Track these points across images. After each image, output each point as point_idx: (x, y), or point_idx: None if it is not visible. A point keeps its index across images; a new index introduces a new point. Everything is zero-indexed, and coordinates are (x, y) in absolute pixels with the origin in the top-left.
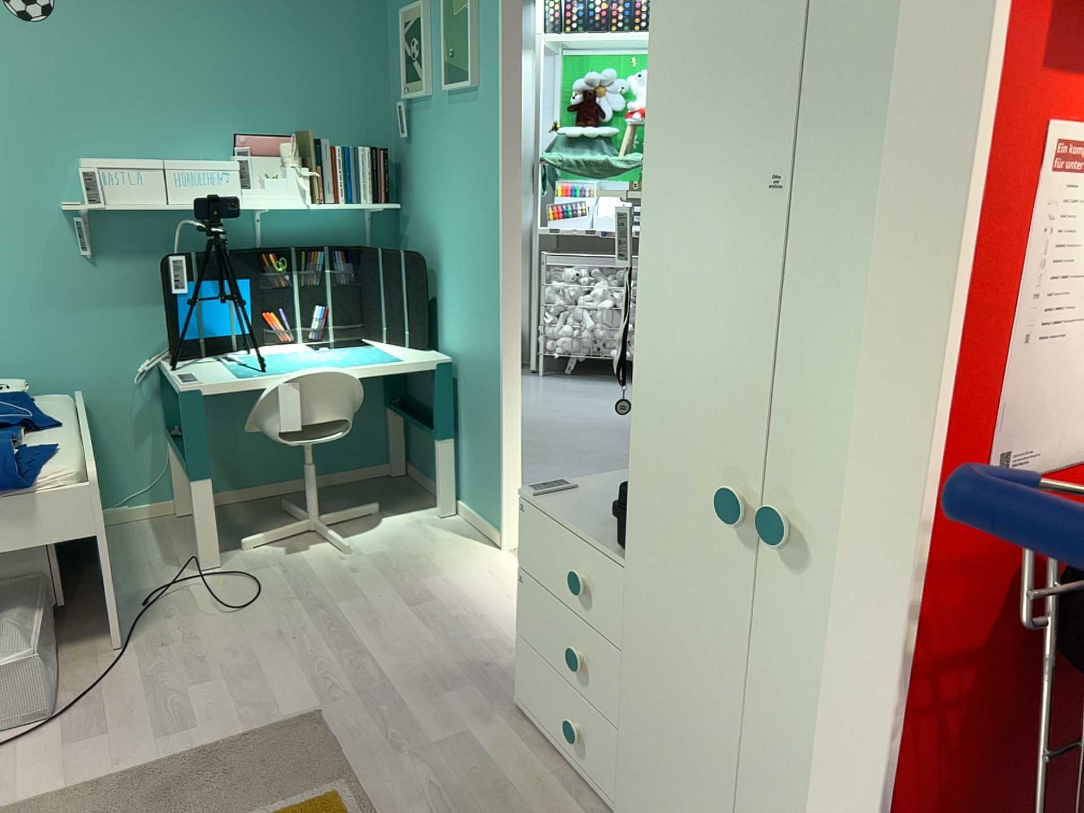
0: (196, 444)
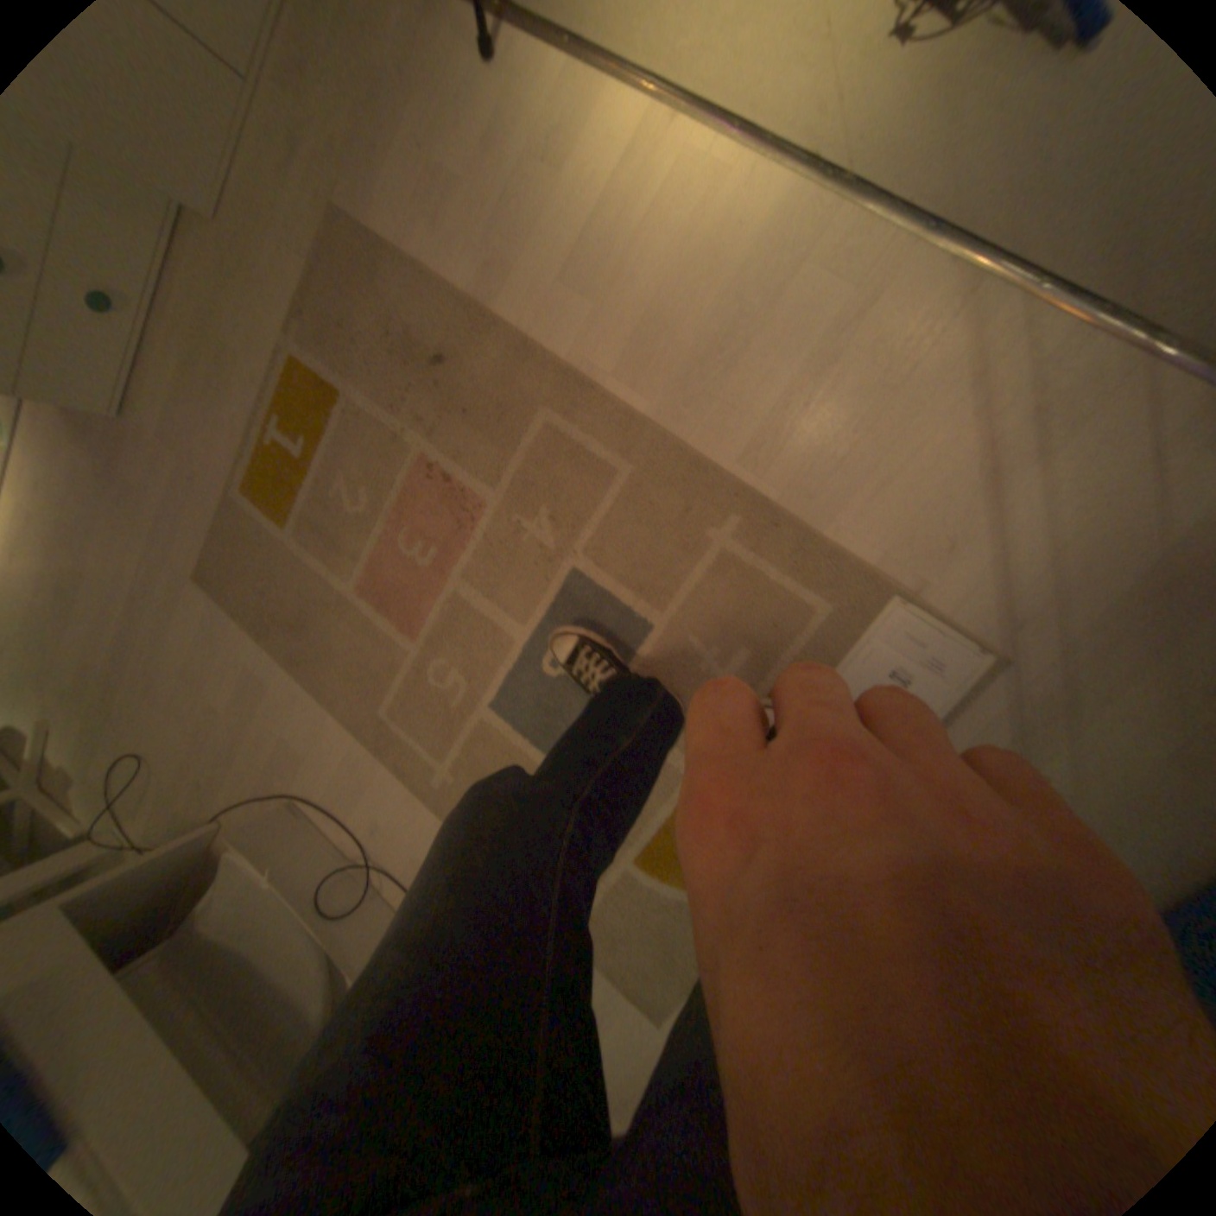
0: None
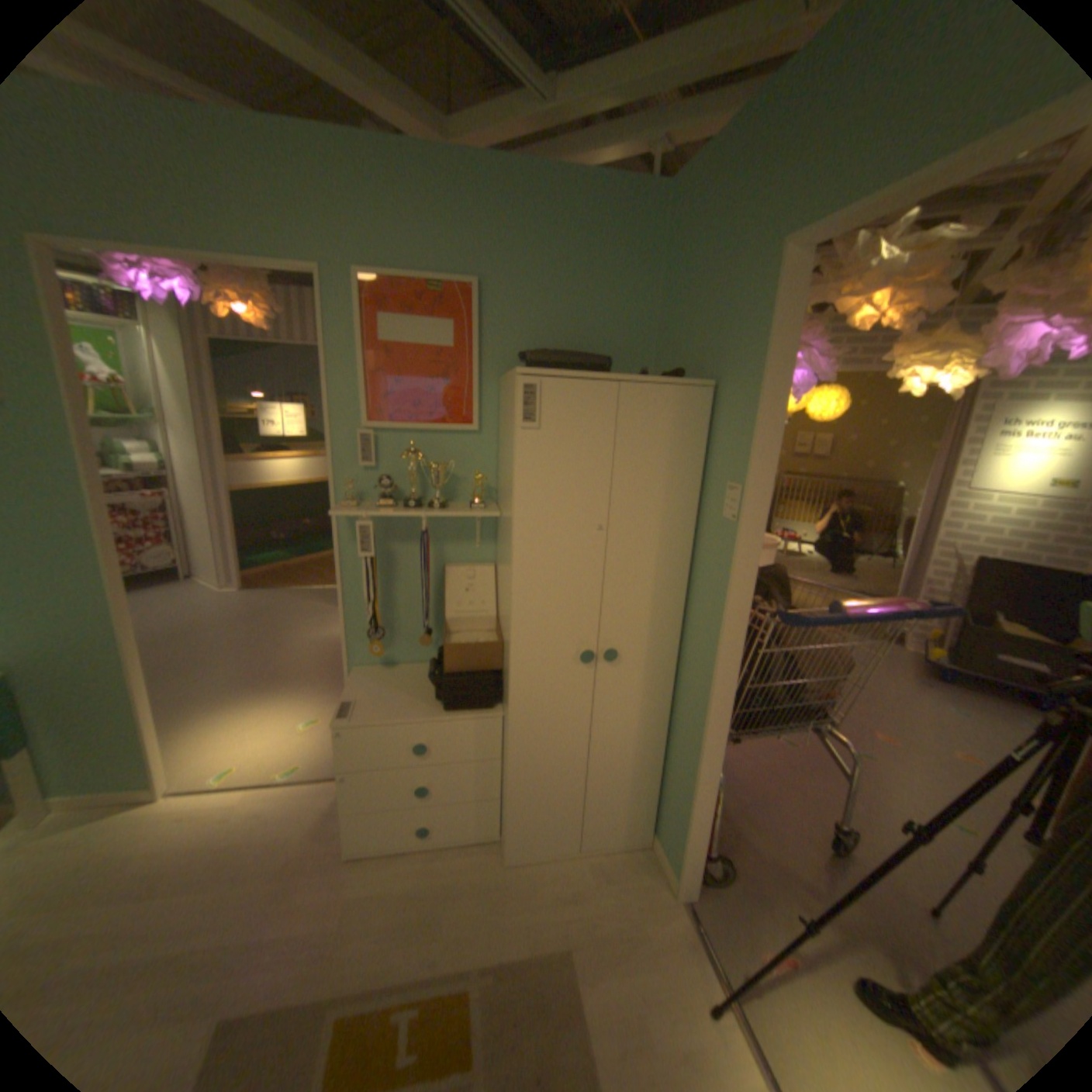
0: None
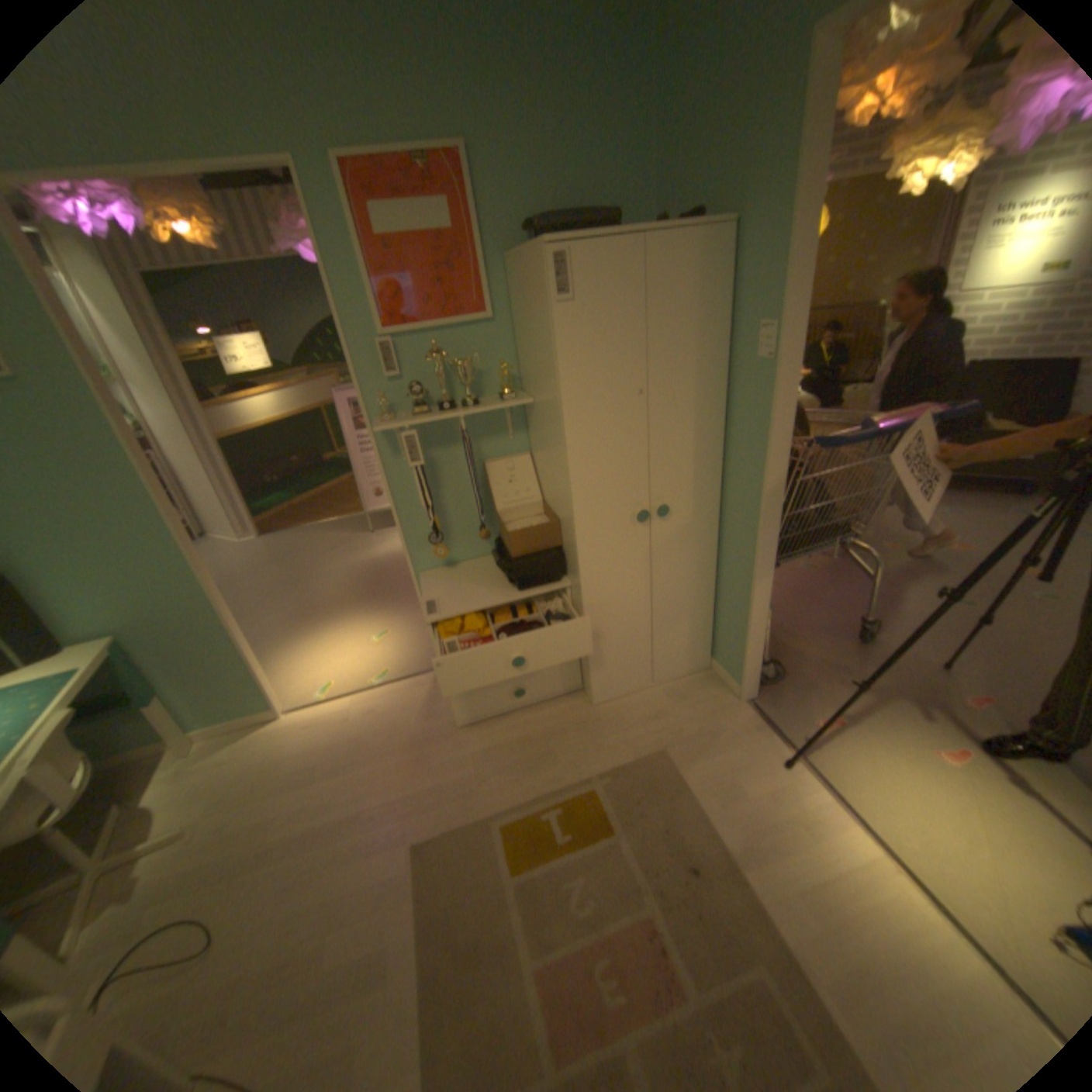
0: None
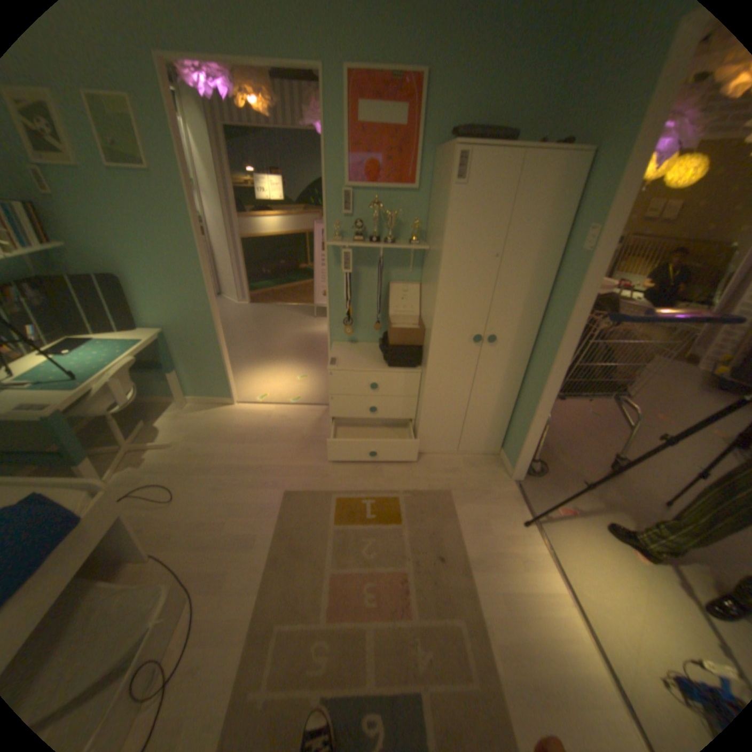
0: (70, 443)
